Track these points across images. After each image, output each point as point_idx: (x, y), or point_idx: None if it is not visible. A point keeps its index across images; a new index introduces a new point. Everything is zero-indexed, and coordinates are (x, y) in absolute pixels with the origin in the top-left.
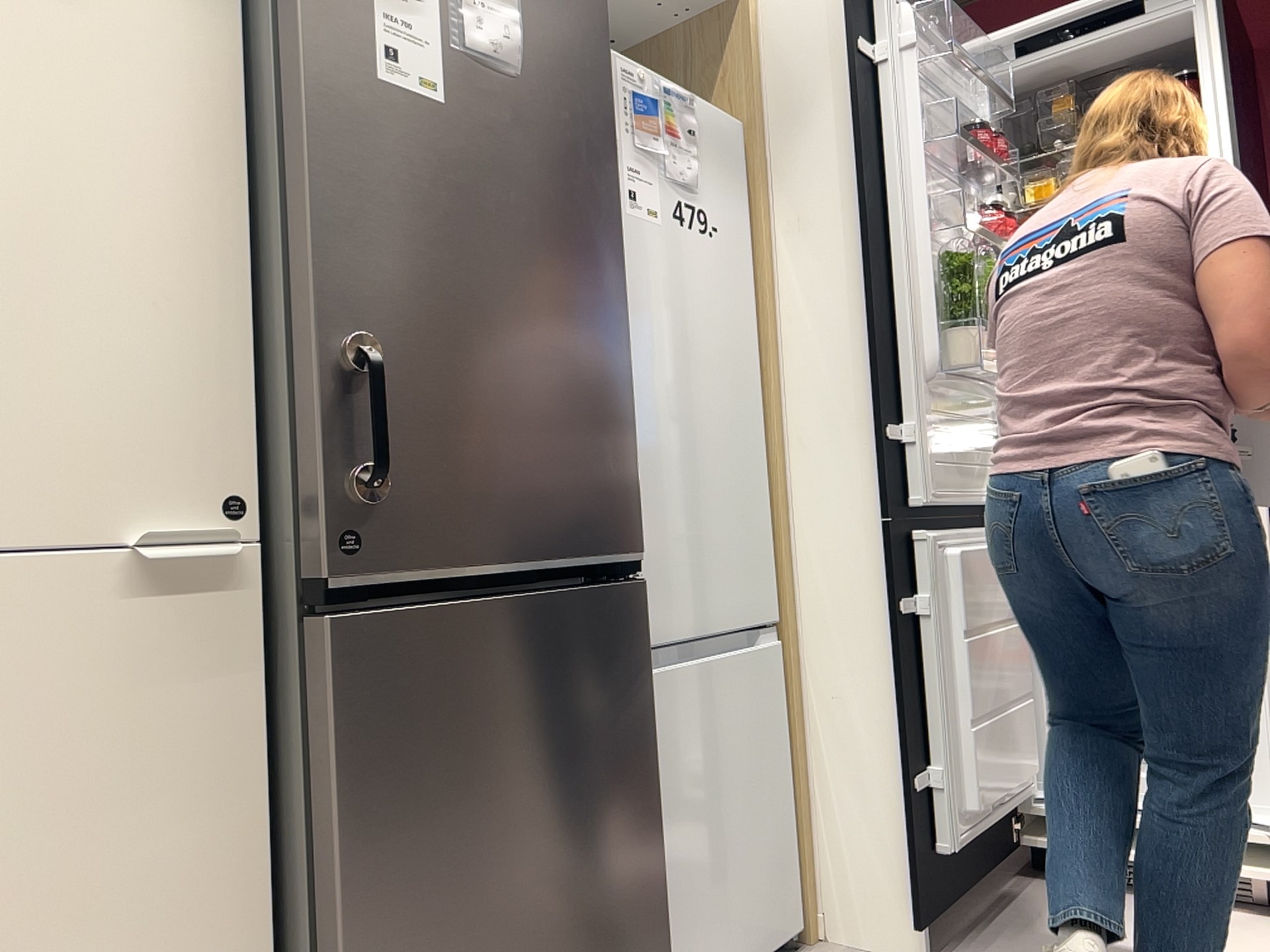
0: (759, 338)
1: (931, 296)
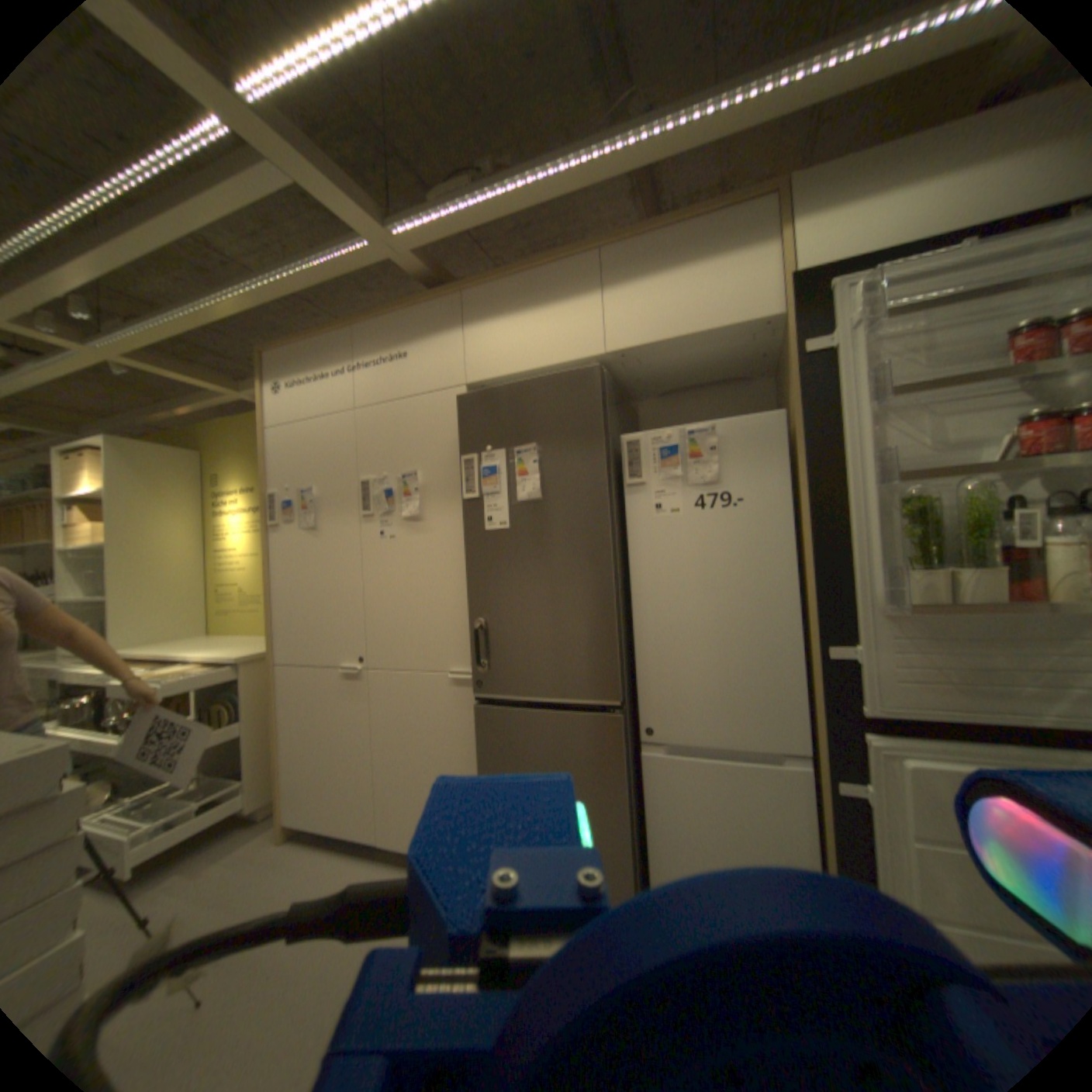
0: (804, 557)
1: (895, 537)
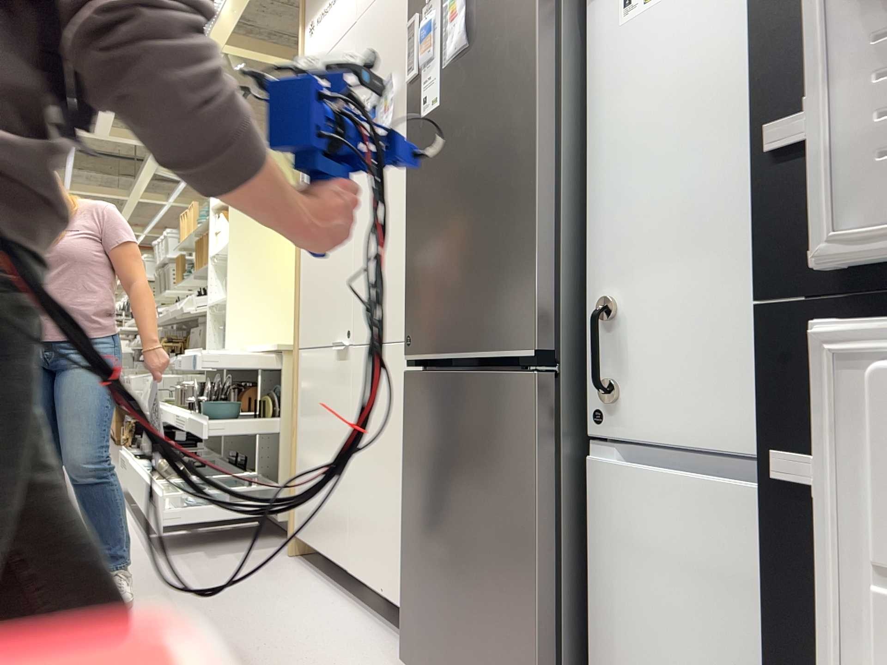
0: None
1: None
